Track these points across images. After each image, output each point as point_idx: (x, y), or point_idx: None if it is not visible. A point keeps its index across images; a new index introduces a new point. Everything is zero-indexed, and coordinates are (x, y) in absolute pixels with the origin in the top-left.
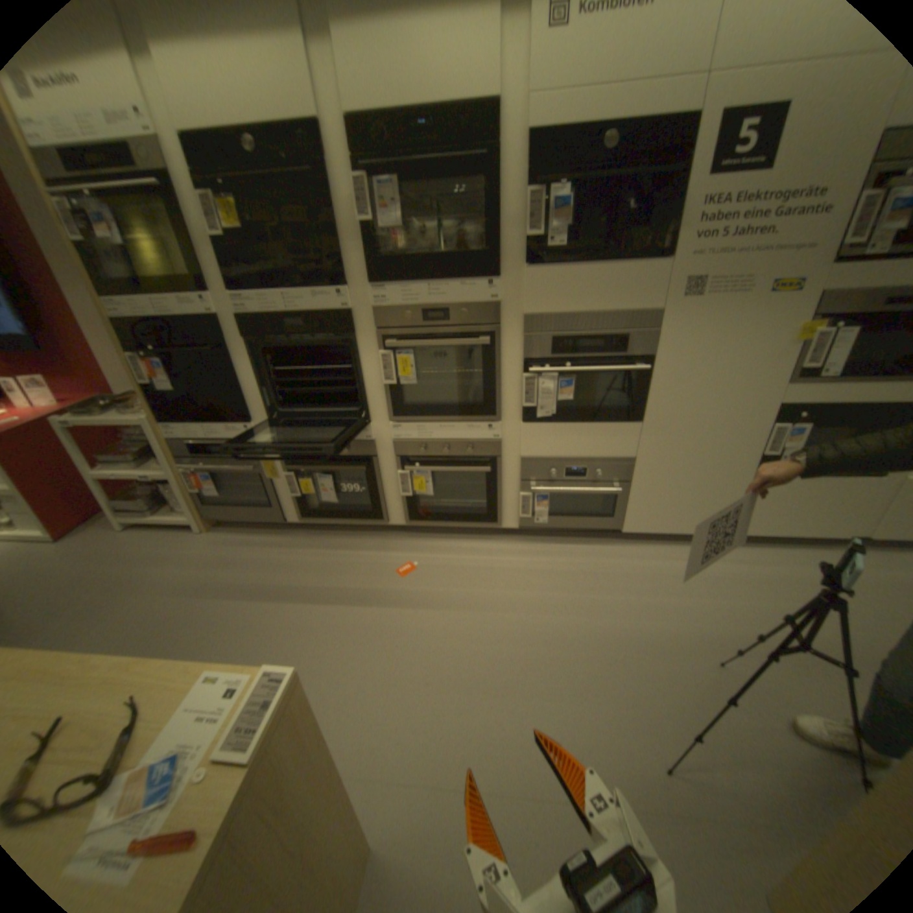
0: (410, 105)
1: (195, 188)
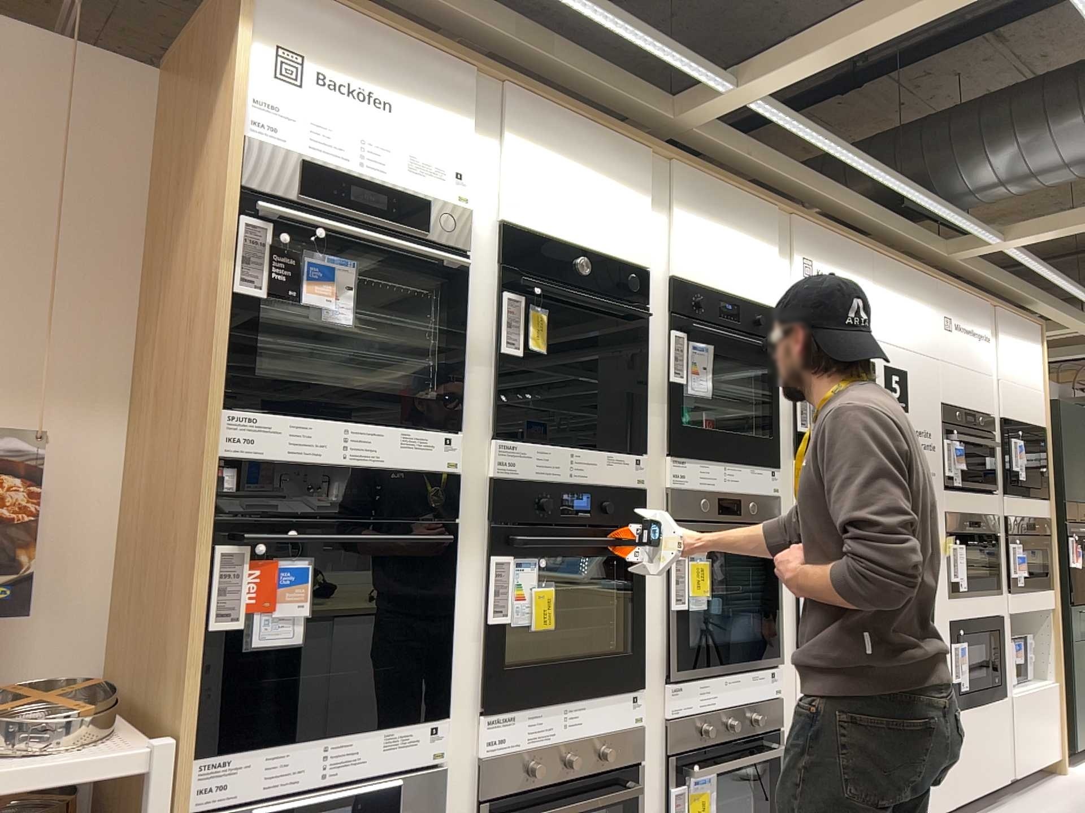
0: (715, 293)
1: (502, 291)
